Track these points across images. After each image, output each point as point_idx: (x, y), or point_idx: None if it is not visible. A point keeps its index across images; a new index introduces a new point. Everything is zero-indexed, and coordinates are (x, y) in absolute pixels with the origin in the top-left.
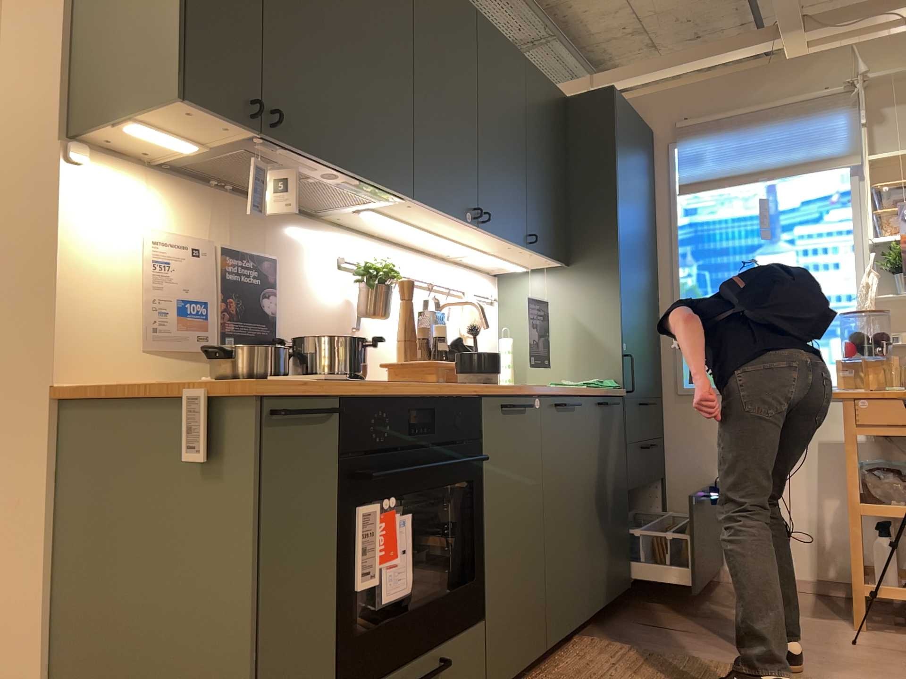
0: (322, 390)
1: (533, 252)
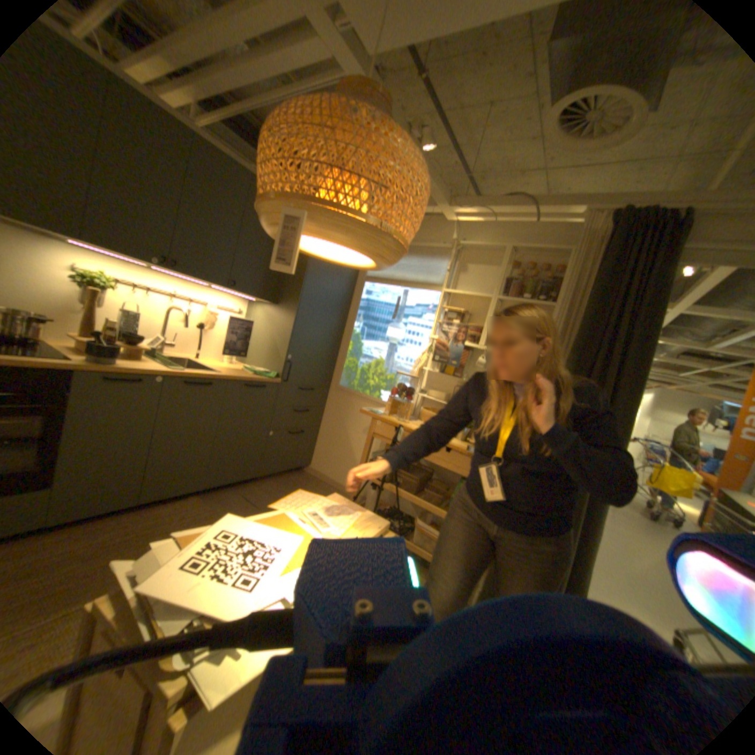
0: None
1: (237, 291)
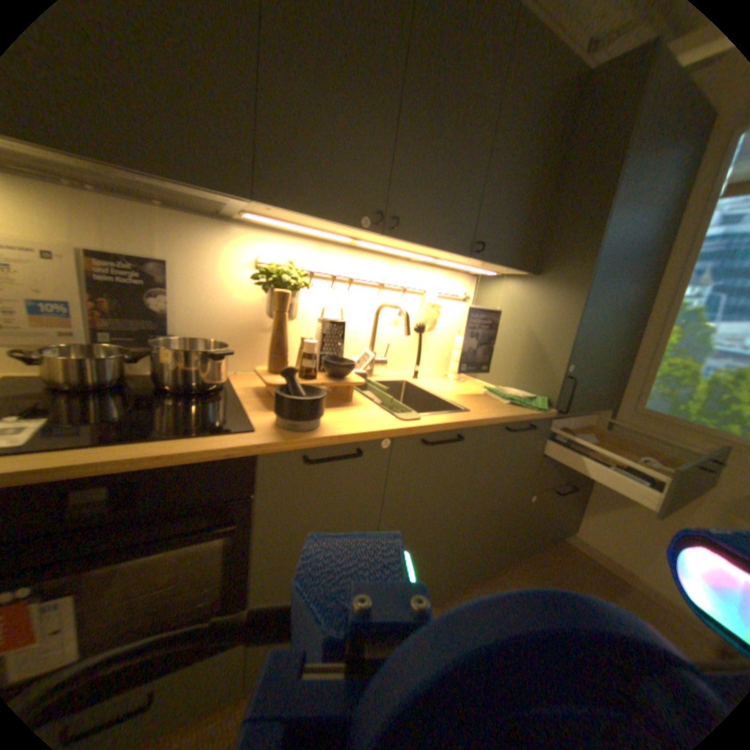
0: None
1: (482, 260)
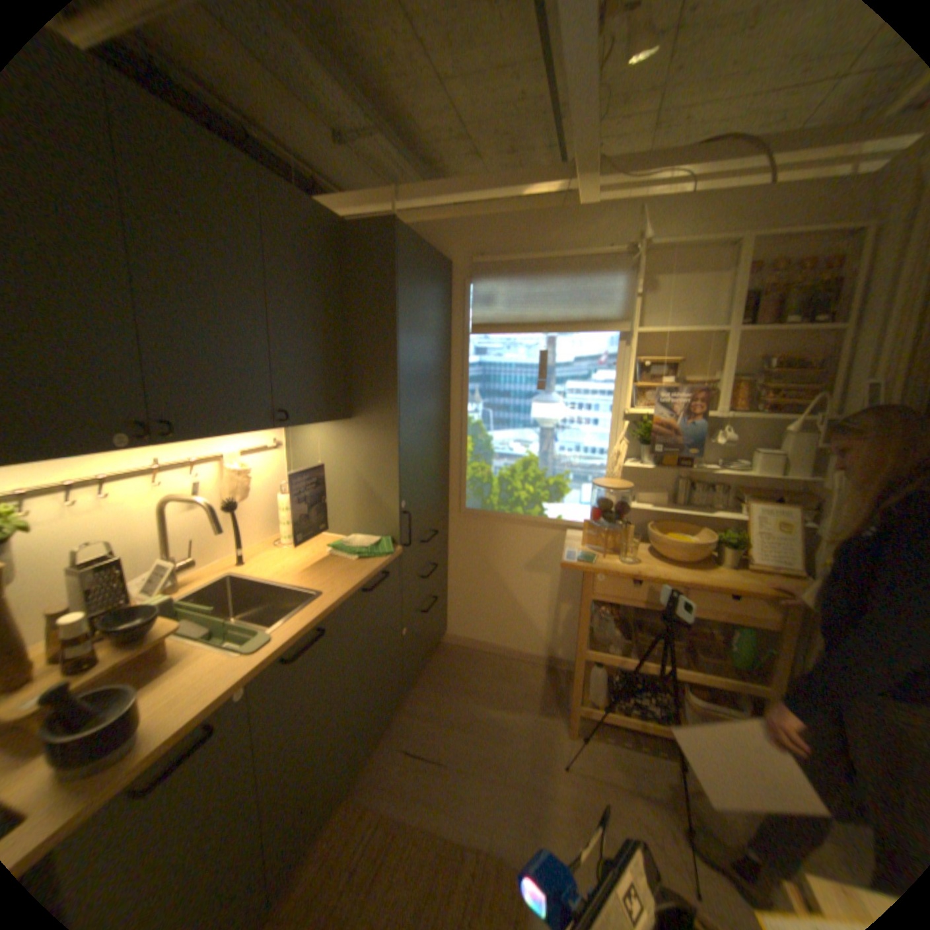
0: None
1: (291, 426)
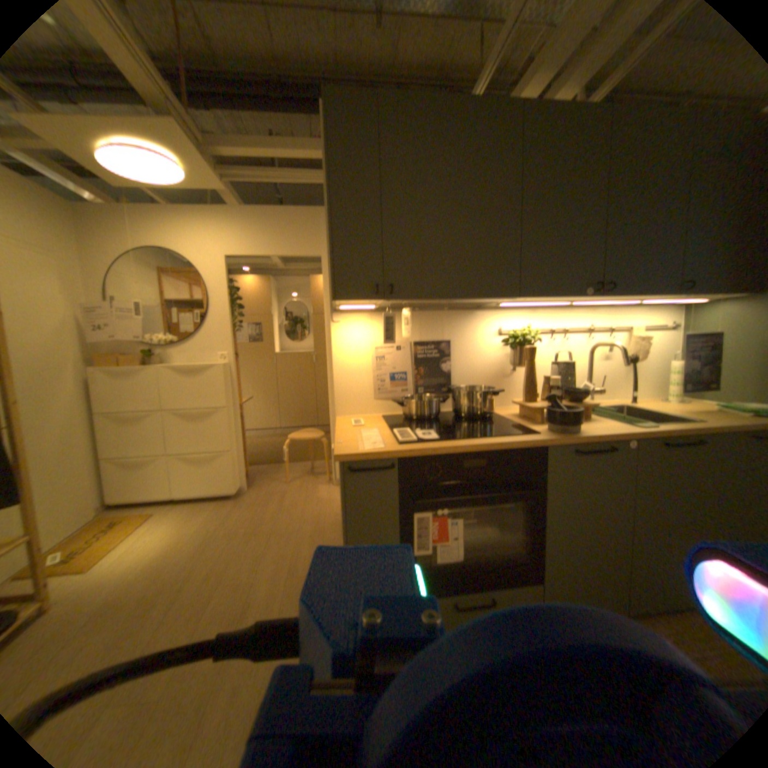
0: (382, 455)
1: (694, 294)
